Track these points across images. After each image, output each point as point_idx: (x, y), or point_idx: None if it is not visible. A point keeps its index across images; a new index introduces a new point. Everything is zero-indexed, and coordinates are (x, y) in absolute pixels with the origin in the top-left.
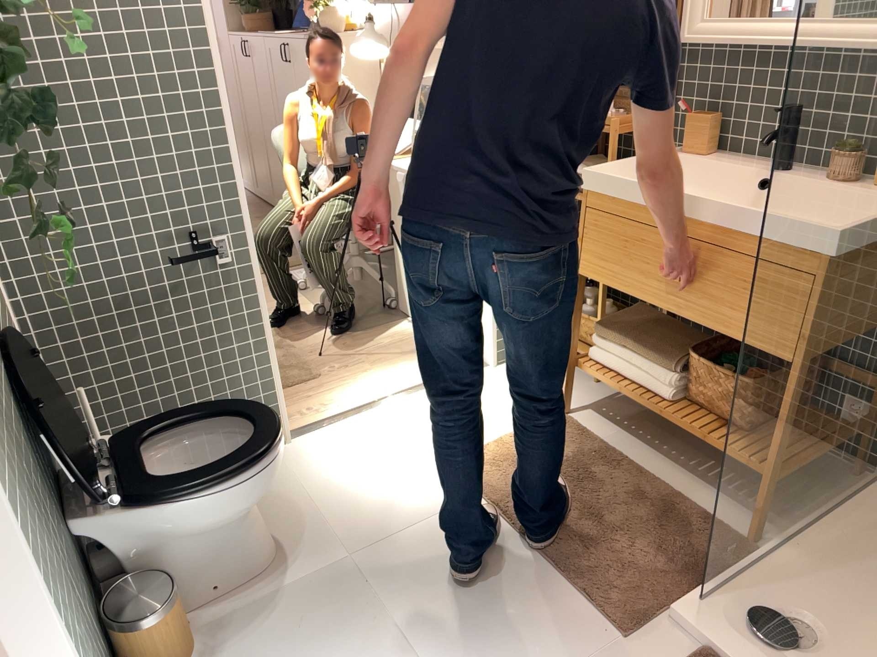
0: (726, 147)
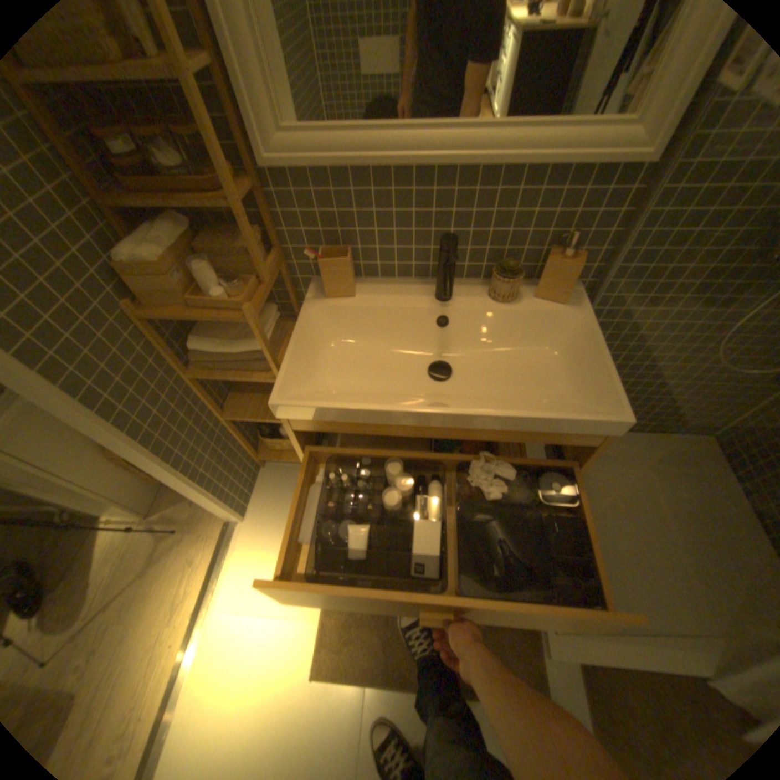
0: (363, 271)
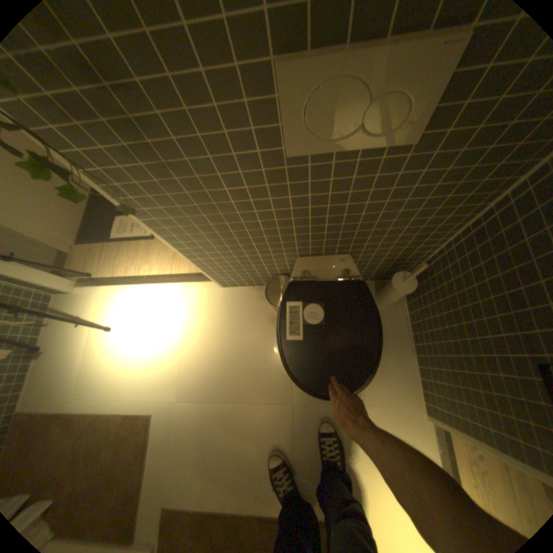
0: None
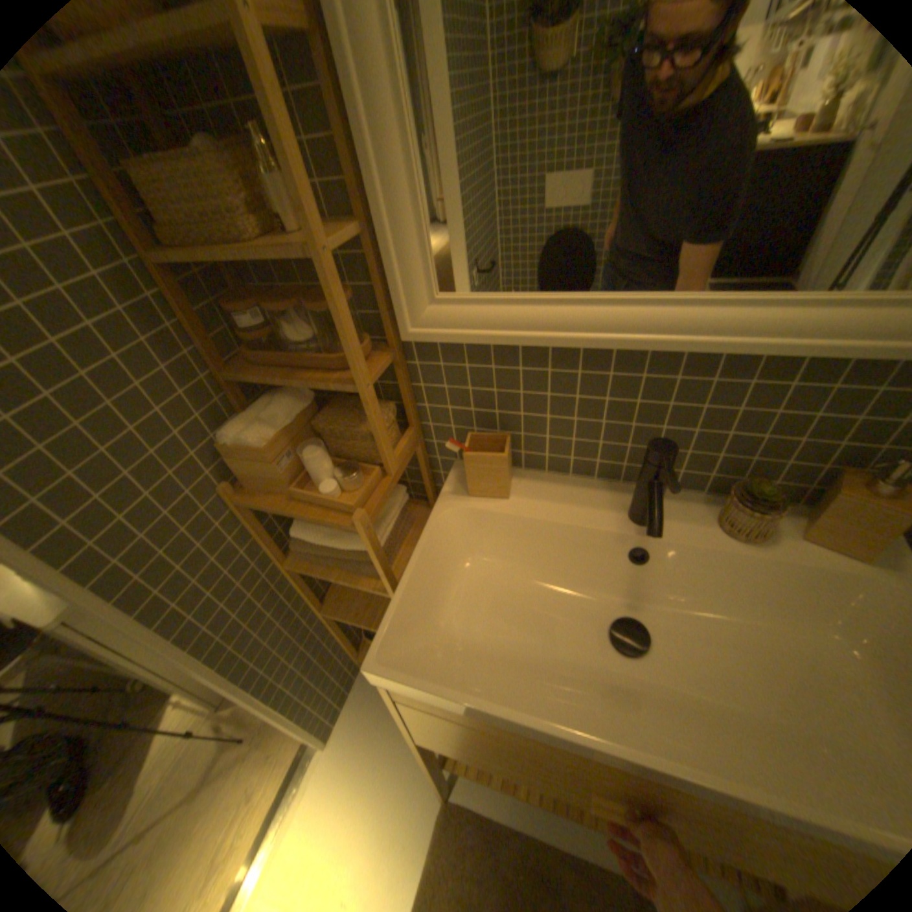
0: (524, 461)
